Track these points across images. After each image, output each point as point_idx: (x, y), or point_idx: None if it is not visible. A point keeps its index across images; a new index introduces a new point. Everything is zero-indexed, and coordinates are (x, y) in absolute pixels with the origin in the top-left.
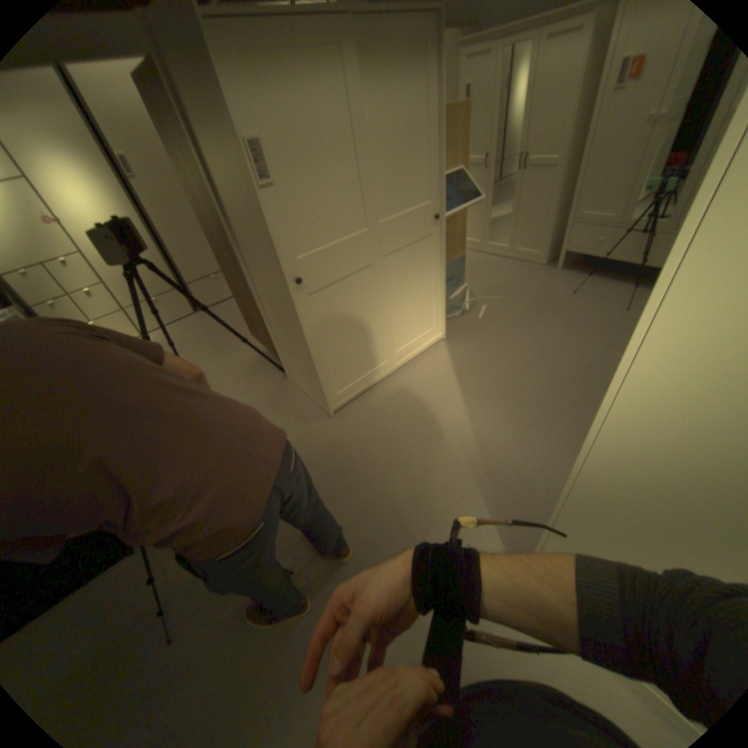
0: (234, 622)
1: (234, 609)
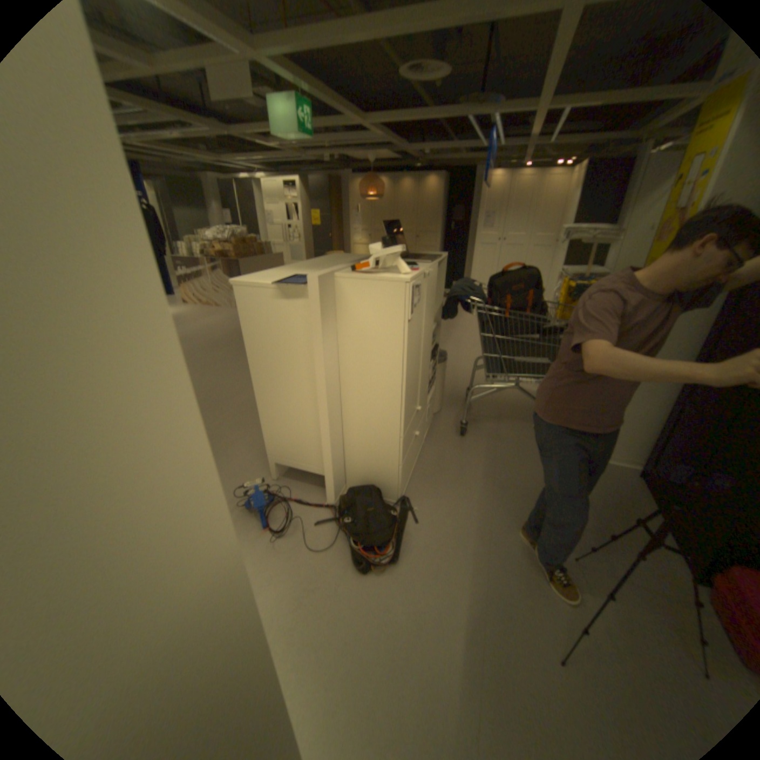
0: (558, 601)
1: (569, 608)
